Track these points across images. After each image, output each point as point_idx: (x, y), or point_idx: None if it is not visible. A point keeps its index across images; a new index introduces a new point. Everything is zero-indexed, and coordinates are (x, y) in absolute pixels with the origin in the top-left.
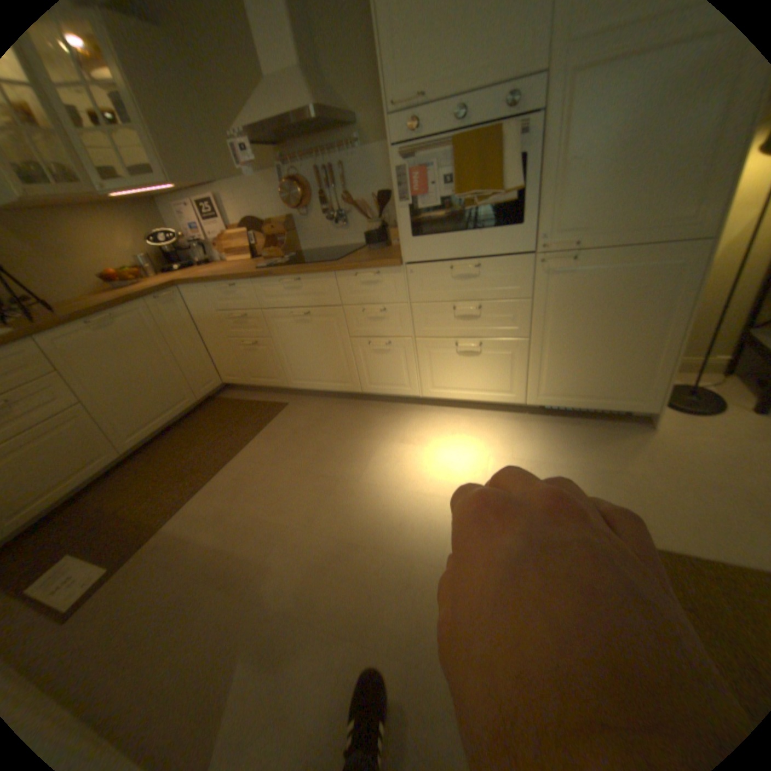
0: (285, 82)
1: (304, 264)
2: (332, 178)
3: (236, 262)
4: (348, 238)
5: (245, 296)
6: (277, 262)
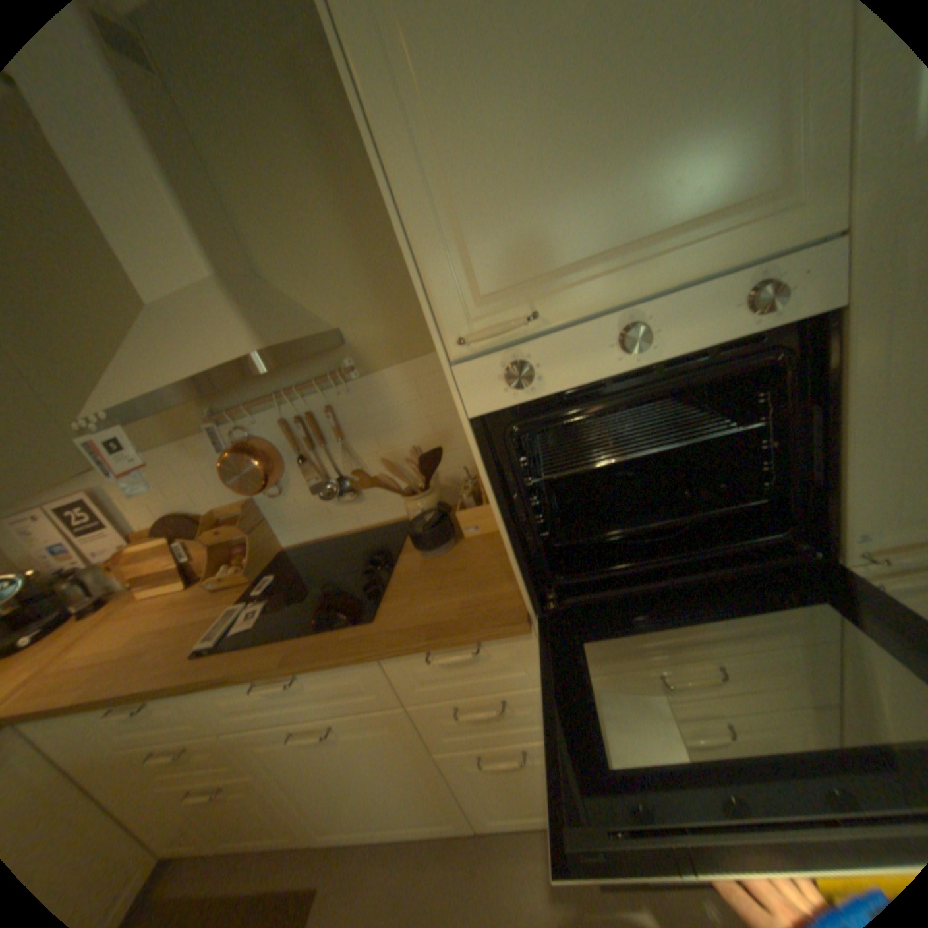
0: (189, 311)
1: (297, 644)
2: (316, 433)
3: (153, 606)
4: (366, 516)
5: (175, 720)
6: (236, 621)
